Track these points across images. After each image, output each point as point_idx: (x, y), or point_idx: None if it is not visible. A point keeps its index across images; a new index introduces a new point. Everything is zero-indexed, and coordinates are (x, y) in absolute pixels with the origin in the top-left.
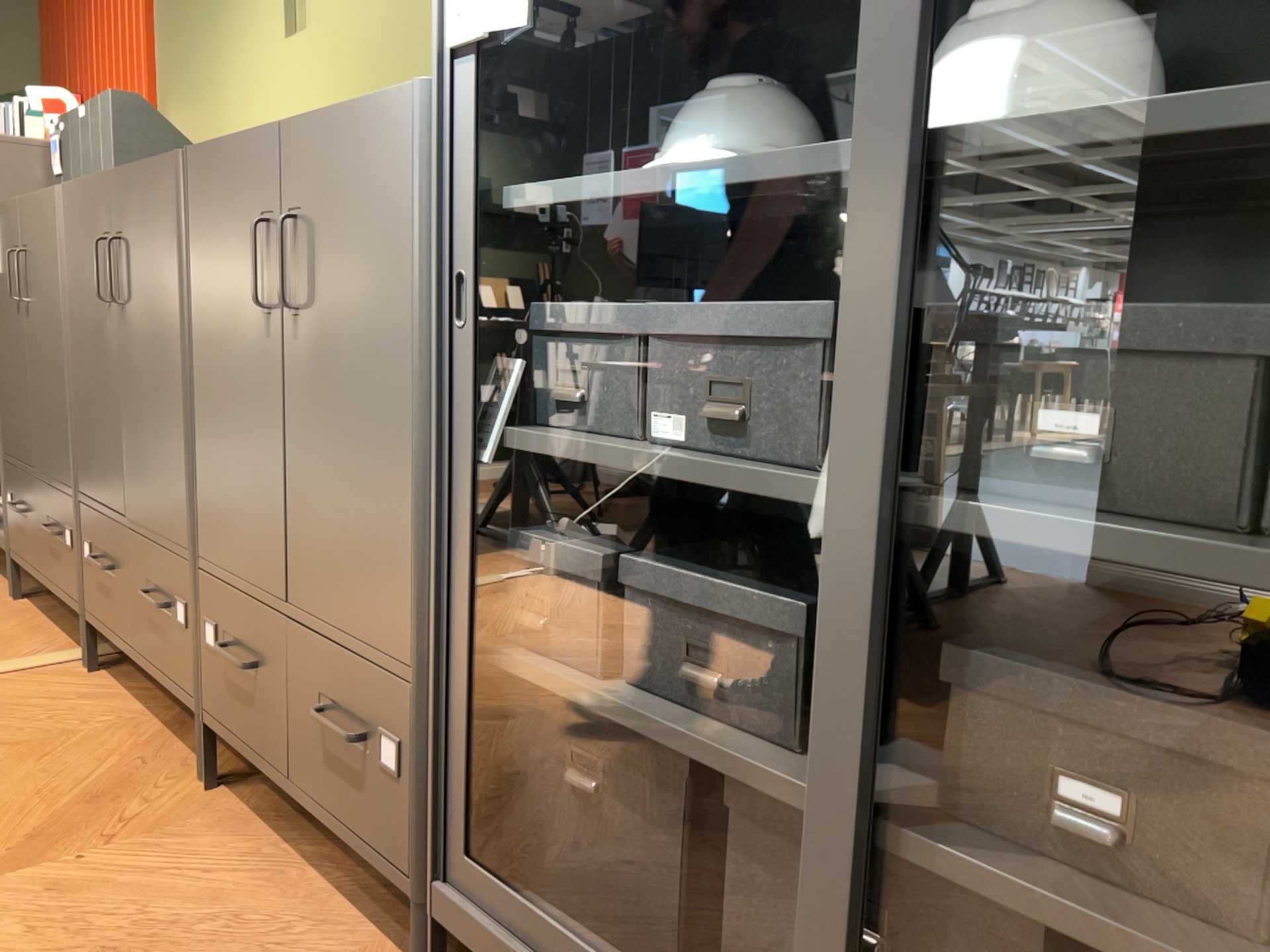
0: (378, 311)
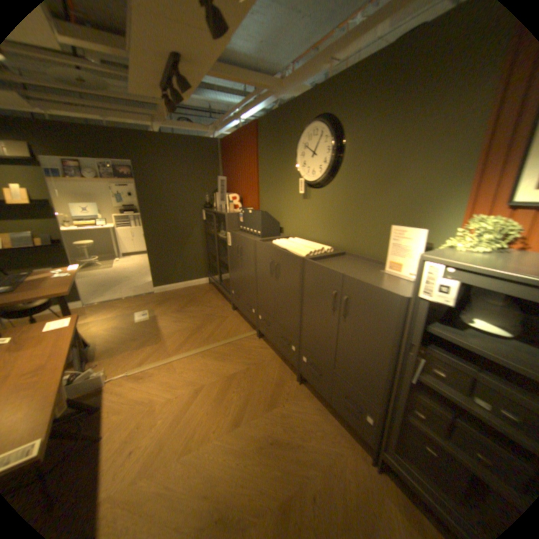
0: (378, 335)
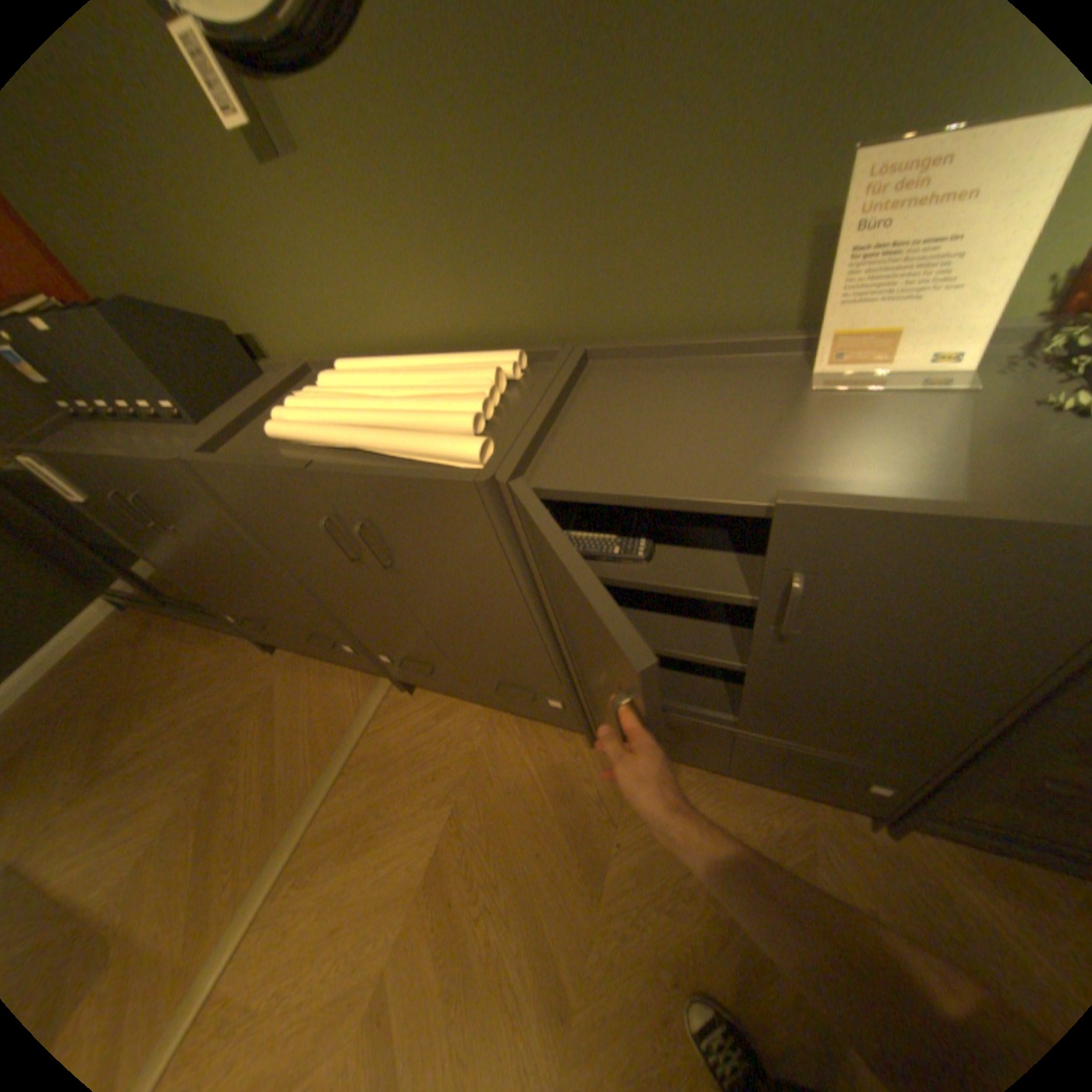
0: (975, 660)
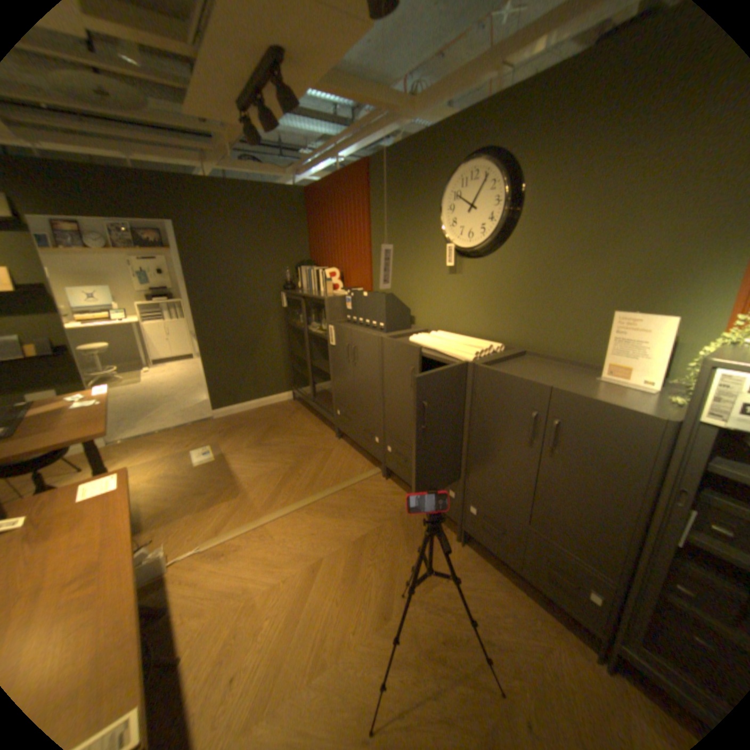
0: (620, 477)
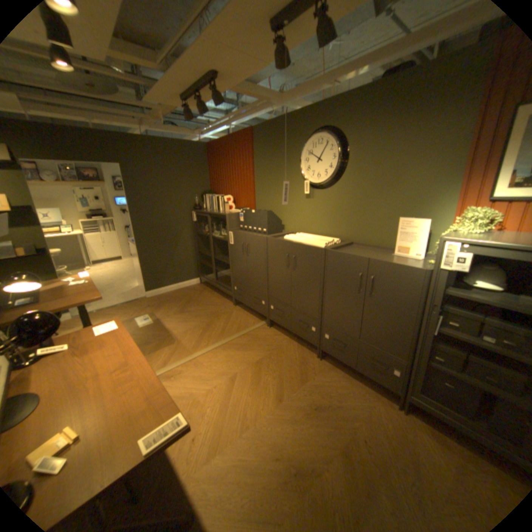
0: (405, 303)
